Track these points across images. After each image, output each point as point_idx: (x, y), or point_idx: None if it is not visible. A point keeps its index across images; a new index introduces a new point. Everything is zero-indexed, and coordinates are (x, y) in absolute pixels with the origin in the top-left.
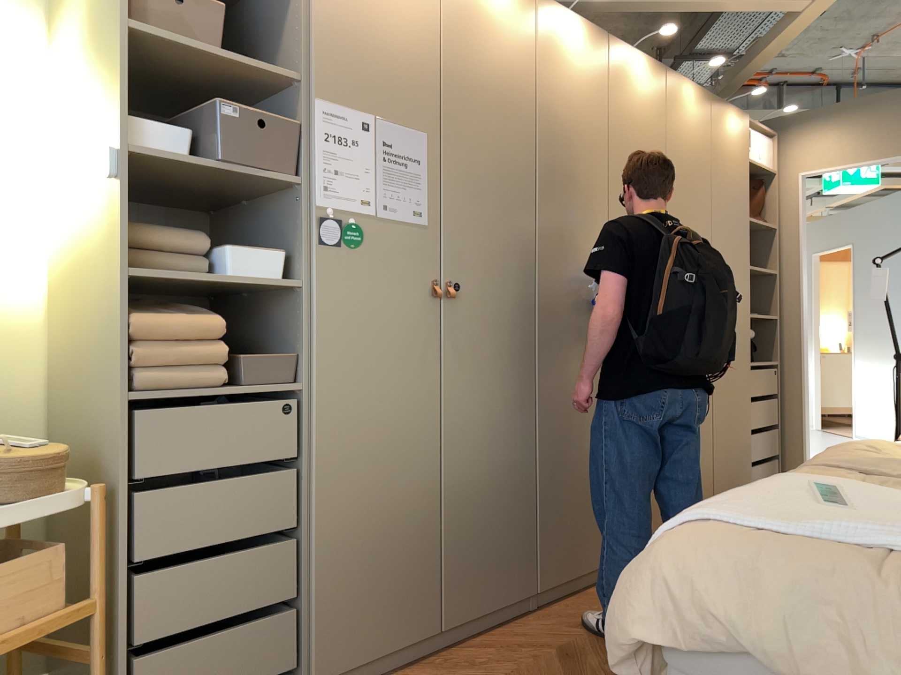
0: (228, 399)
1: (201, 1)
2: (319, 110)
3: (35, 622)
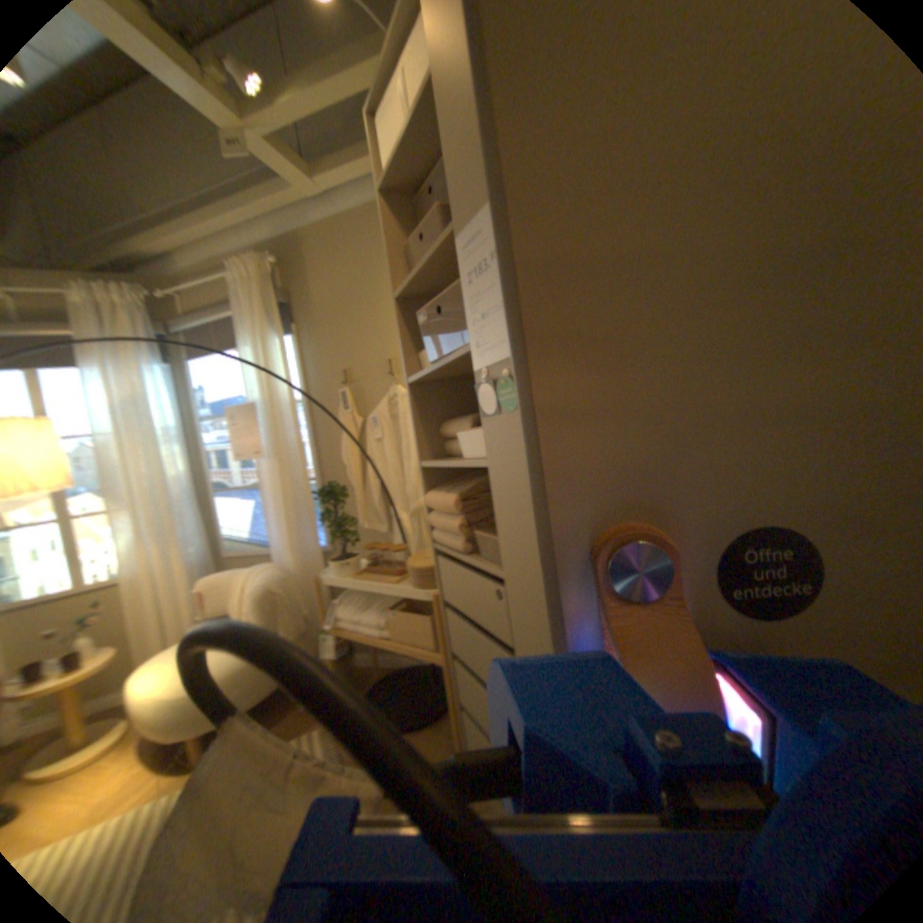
0: (468, 565)
1: (427, 218)
2: (461, 245)
3: (422, 649)
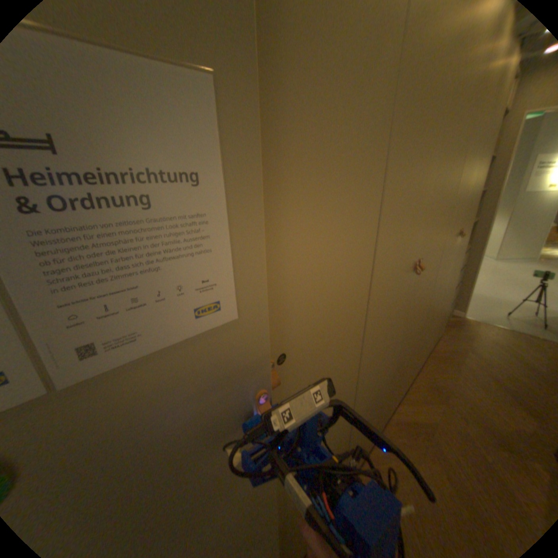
0: None
1: None
2: None
3: None
